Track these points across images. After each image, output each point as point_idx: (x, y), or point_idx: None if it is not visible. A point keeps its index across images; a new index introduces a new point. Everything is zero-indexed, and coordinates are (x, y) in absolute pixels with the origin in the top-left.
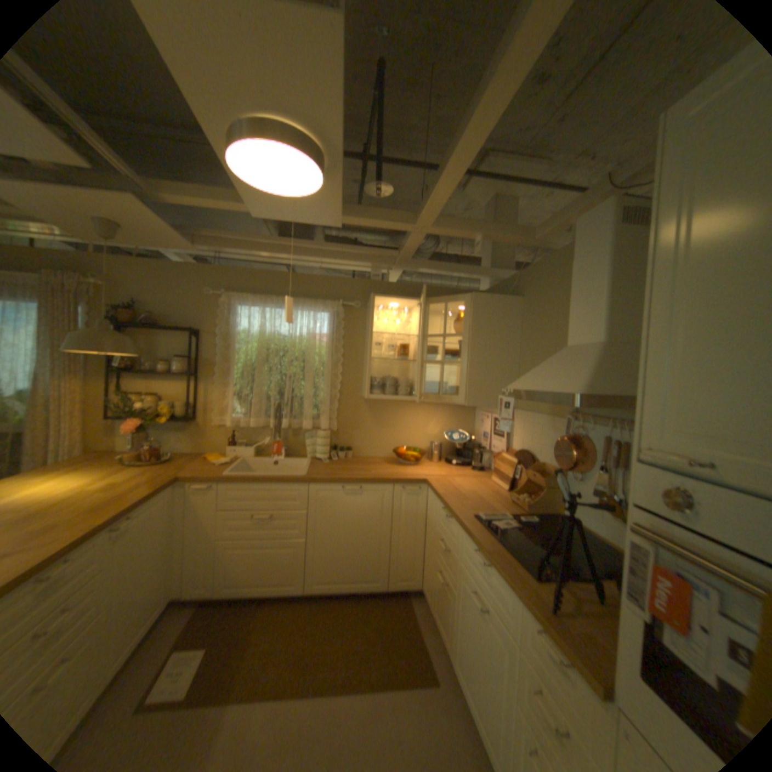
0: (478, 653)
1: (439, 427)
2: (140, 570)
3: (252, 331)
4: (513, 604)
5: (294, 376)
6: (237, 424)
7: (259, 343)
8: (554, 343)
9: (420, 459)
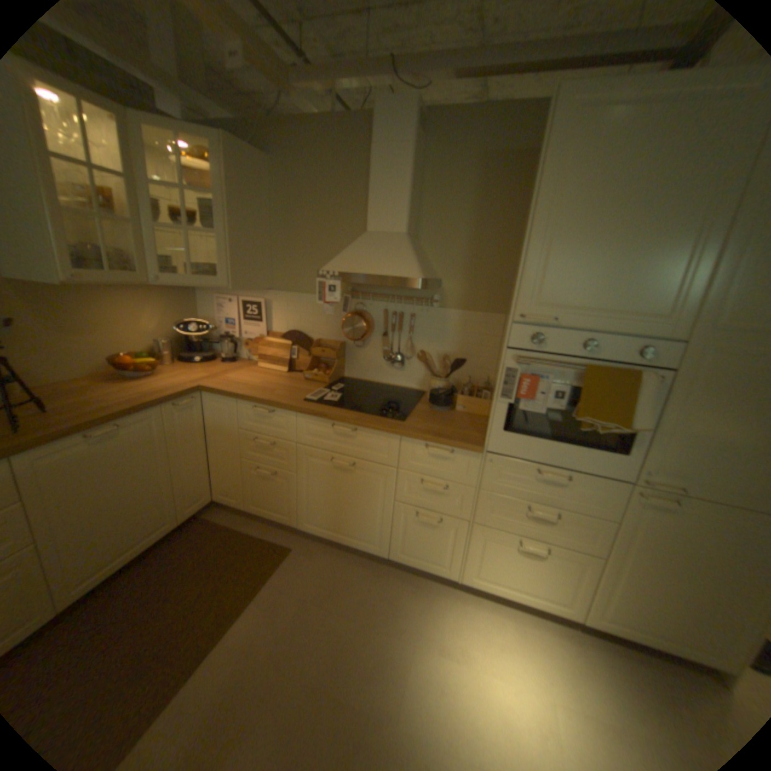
0: (341, 497)
1: (155, 319)
2: None
3: None
4: (388, 443)
5: None
6: None
7: None
8: (319, 222)
9: (153, 366)
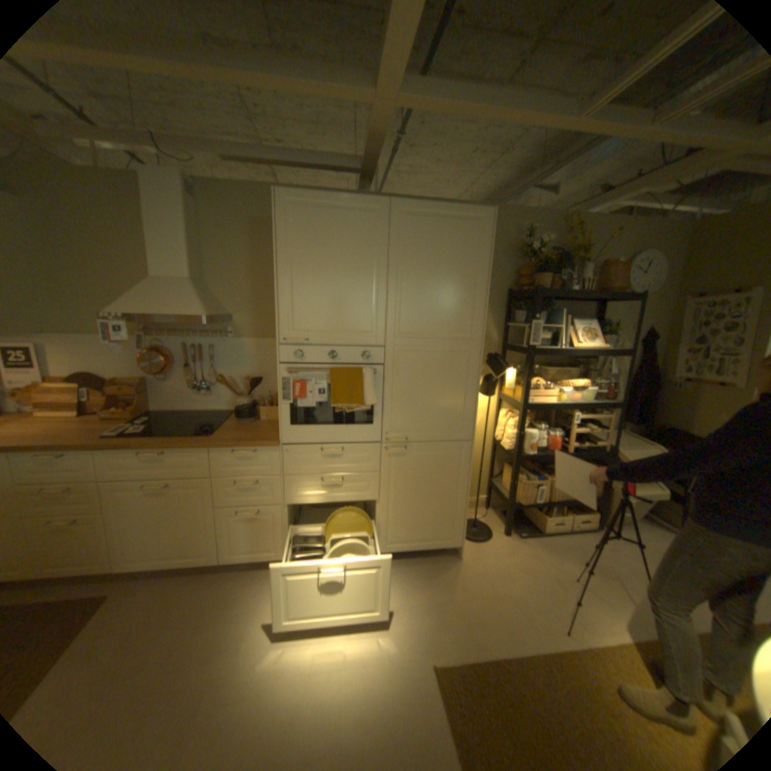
0: (159, 523)
1: None
2: None
3: None
4: (198, 459)
5: None
6: None
7: None
8: (96, 266)
9: None
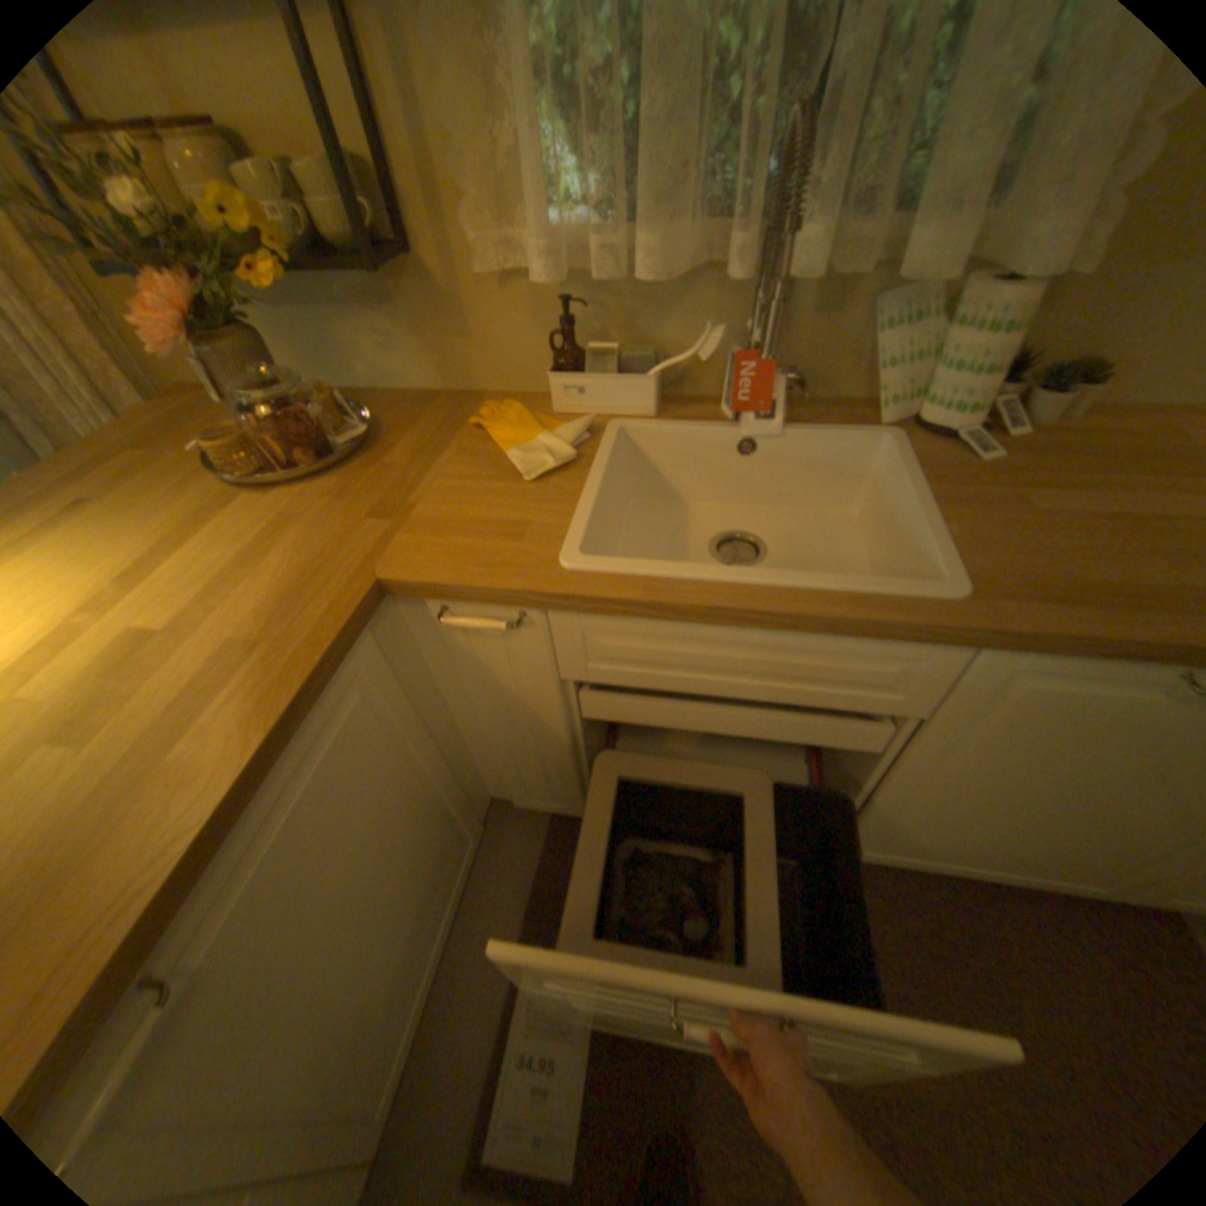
0: None
1: None
2: (353, 929)
3: None
4: None
5: None
6: (570, 262)
7: None
8: None
9: None
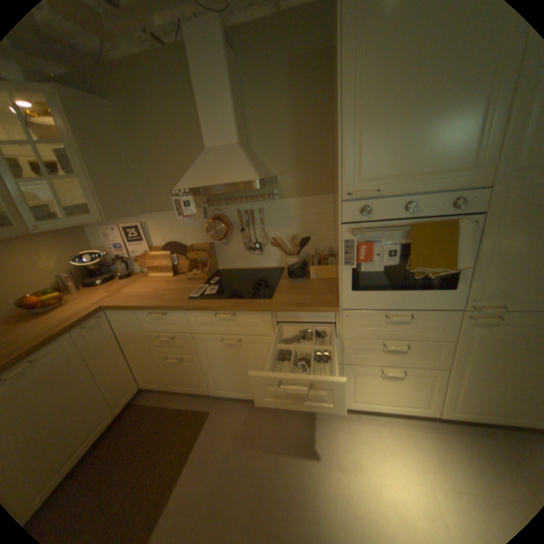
0: (237, 366)
1: (54, 258)
2: None
3: None
4: (263, 319)
5: None
6: None
7: None
8: (166, 149)
9: (61, 298)
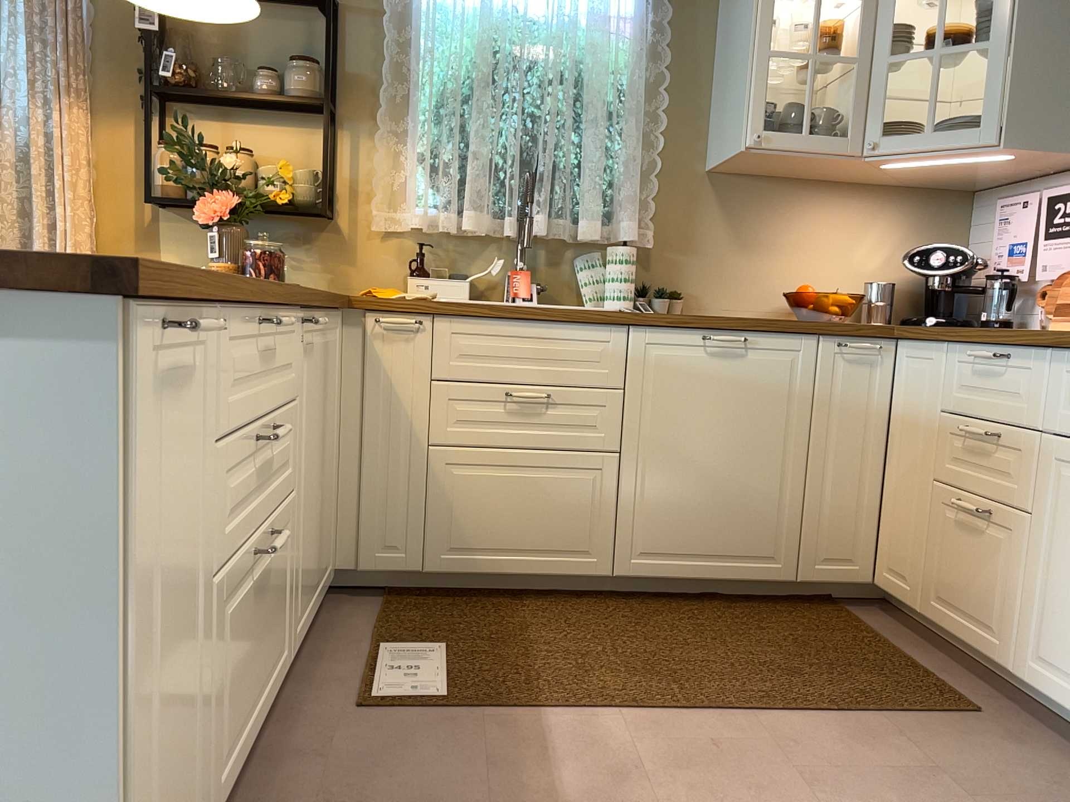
0: None
1: (885, 251)
2: (316, 456)
3: (461, 4)
4: None
5: (558, 113)
6: (426, 229)
7: (481, 32)
8: None
9: (851, 313)
